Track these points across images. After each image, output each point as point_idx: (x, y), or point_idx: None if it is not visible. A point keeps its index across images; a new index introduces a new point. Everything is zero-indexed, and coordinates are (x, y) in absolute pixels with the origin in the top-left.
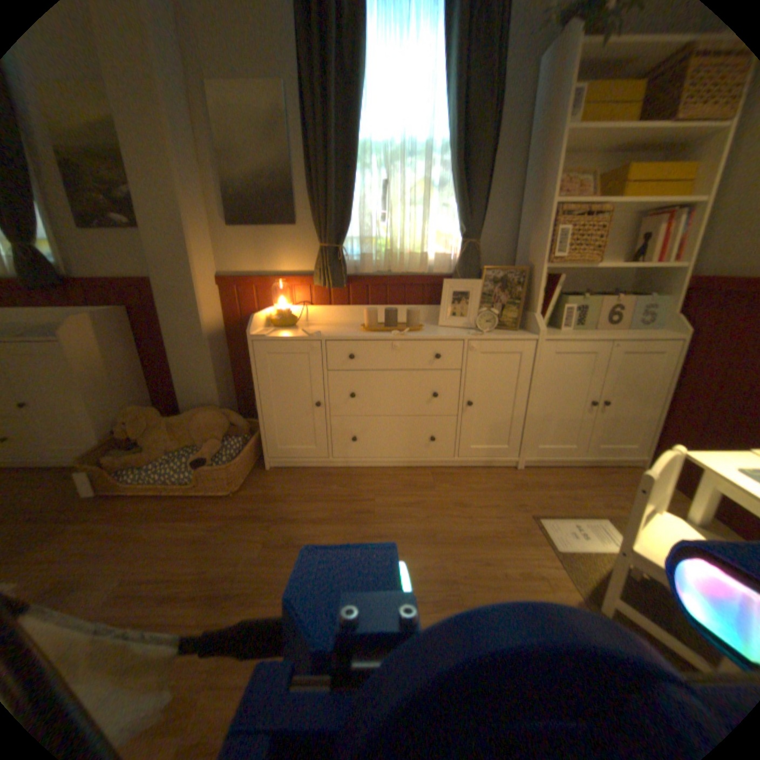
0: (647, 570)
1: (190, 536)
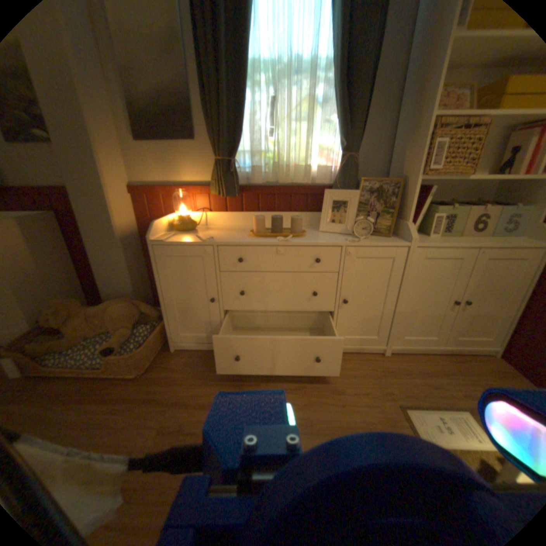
0: None
1: (95, 421)
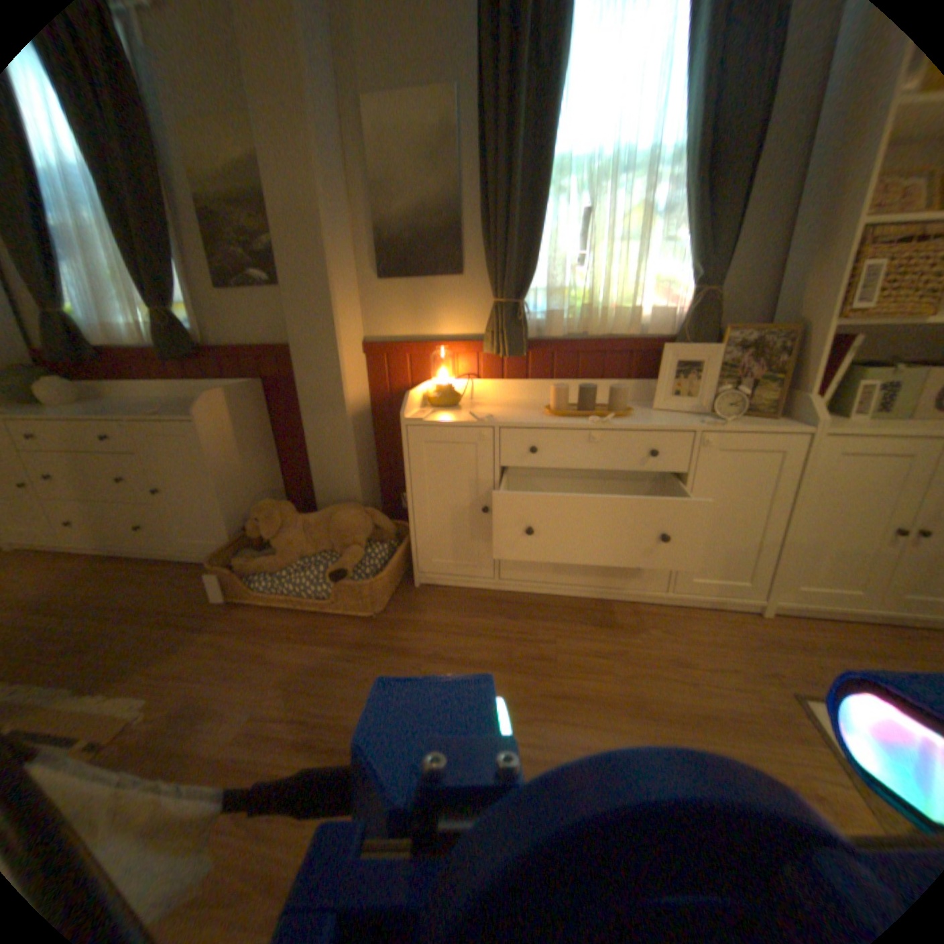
0: None
1: (327, 666)
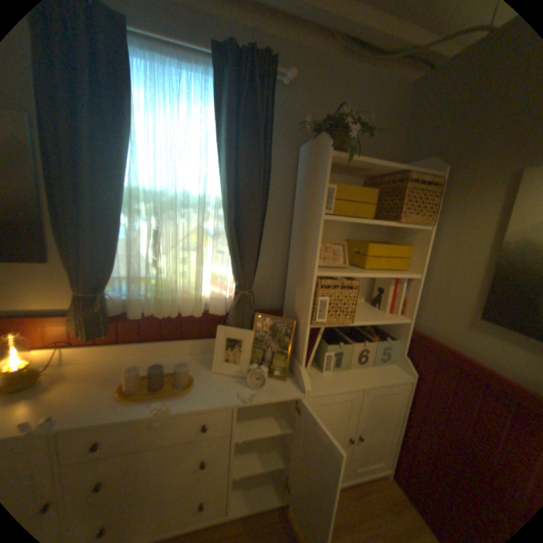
0: None
1: None
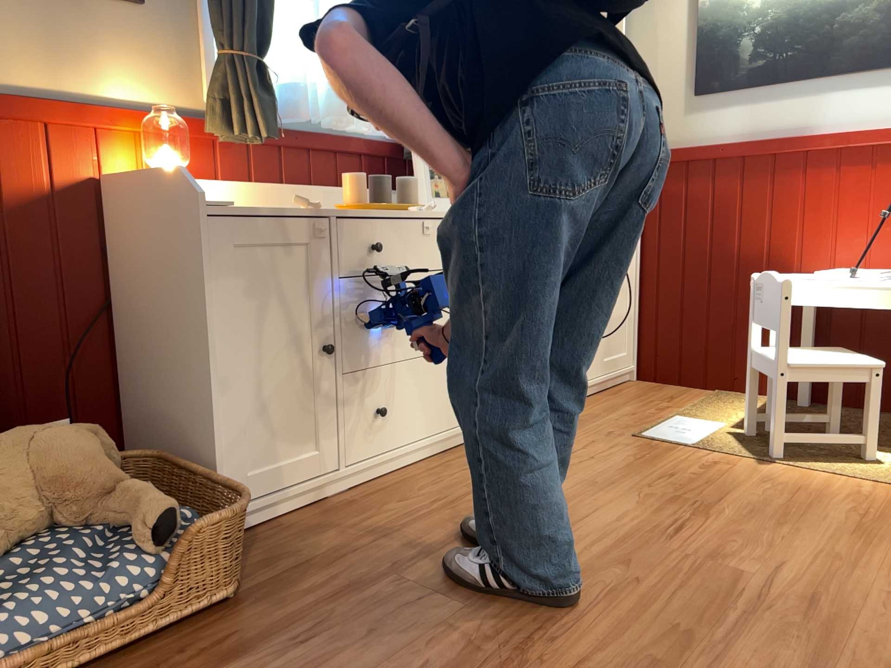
0: (801, 376)
1: None
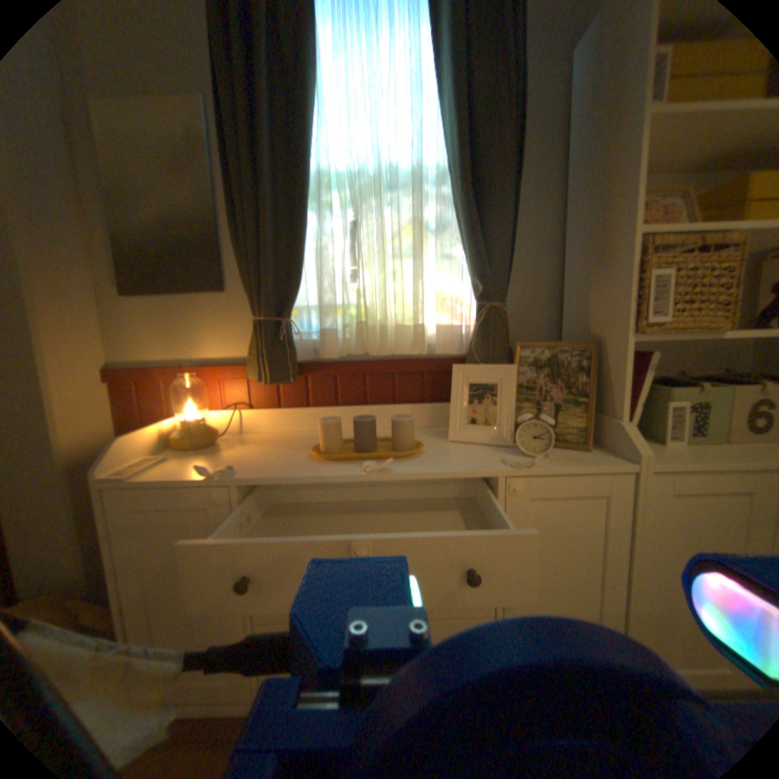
0: None
1: None
